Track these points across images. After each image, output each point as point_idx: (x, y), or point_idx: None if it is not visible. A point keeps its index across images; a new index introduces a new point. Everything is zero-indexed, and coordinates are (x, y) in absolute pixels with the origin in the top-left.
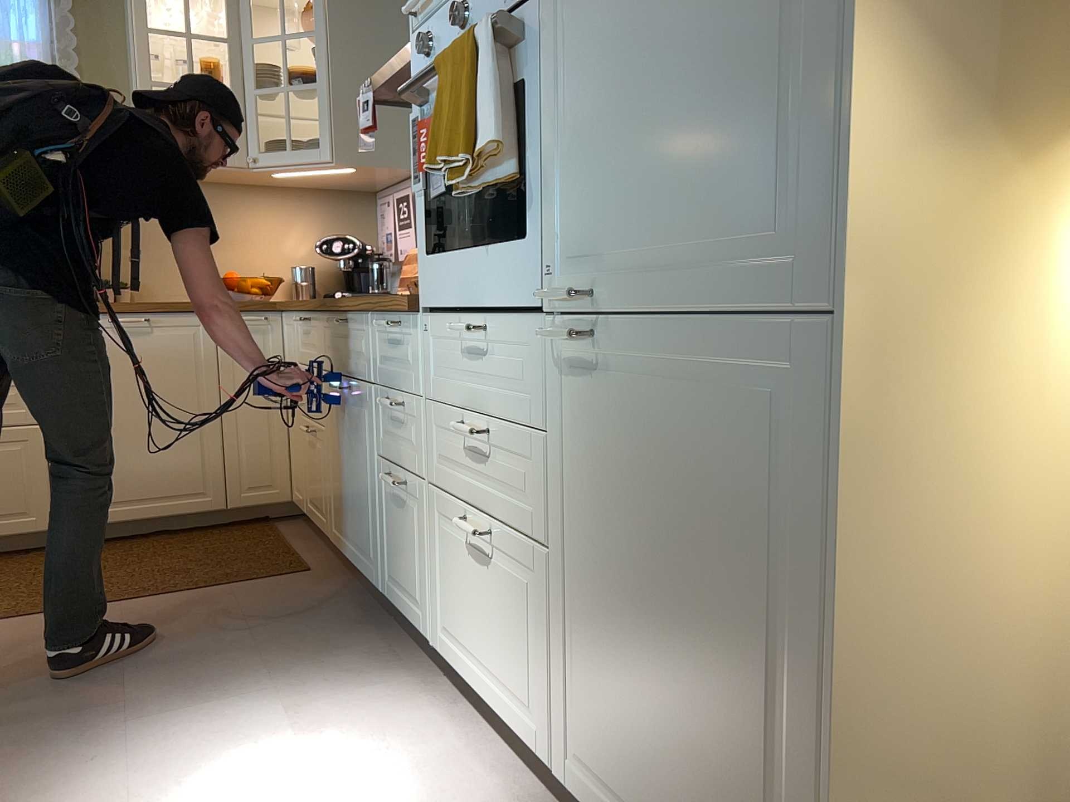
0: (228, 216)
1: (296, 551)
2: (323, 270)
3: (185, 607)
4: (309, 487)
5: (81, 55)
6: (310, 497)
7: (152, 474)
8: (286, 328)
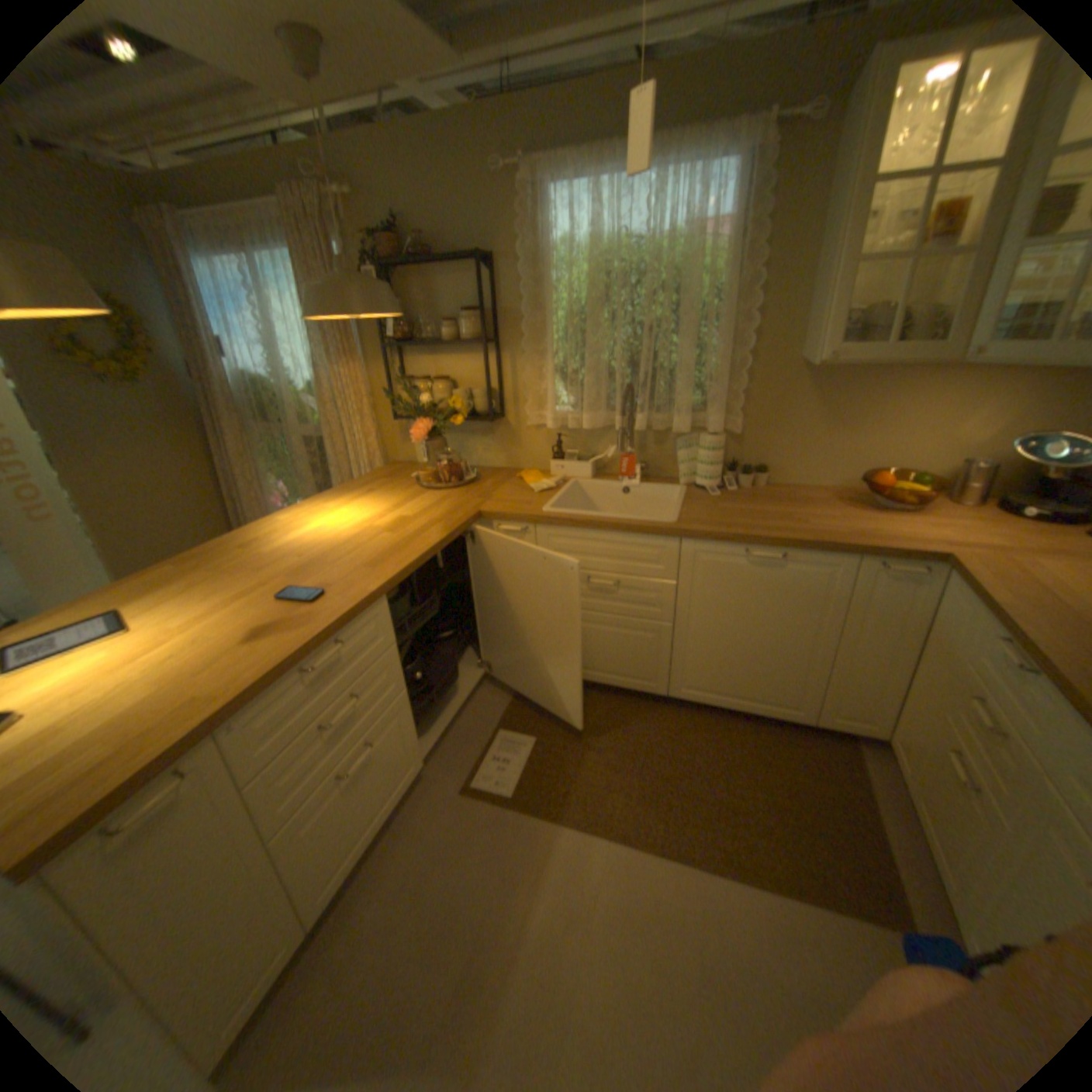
0: (899, 397)
1: (895, 852)
2: (1009, 462)
3: (767, 937)
4: (935, 801)
5: (775, 218)
6: (931, 809)
7: (755, 682)
8: (960, 595)
